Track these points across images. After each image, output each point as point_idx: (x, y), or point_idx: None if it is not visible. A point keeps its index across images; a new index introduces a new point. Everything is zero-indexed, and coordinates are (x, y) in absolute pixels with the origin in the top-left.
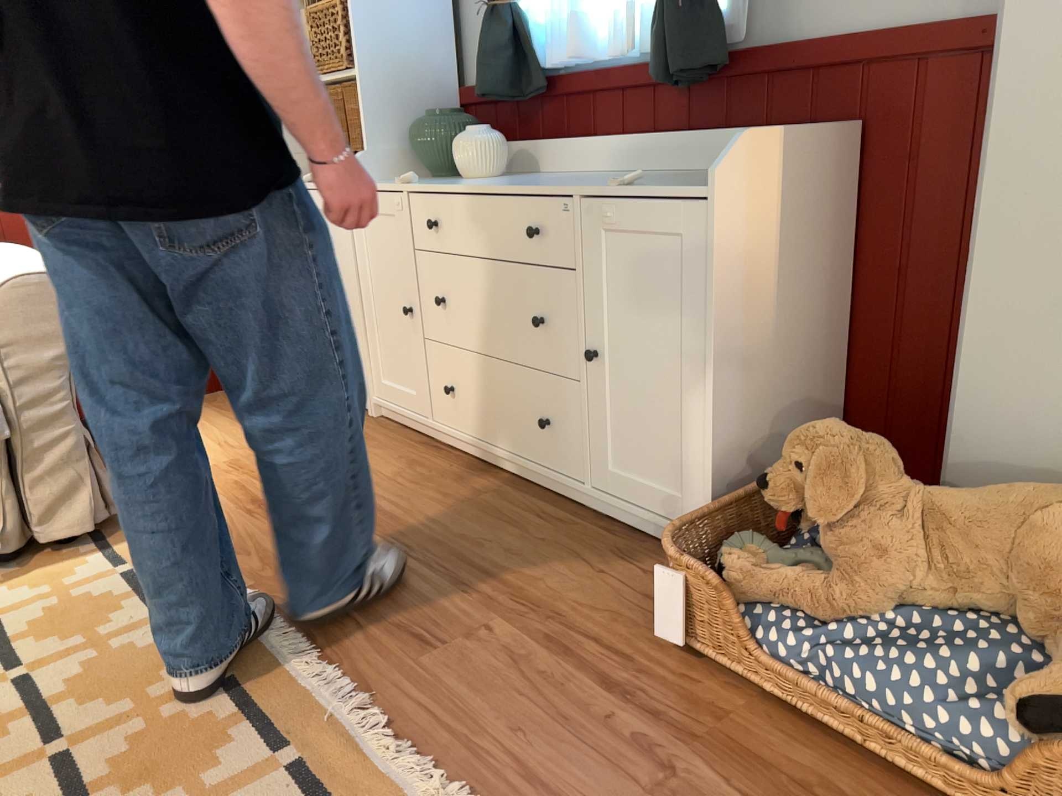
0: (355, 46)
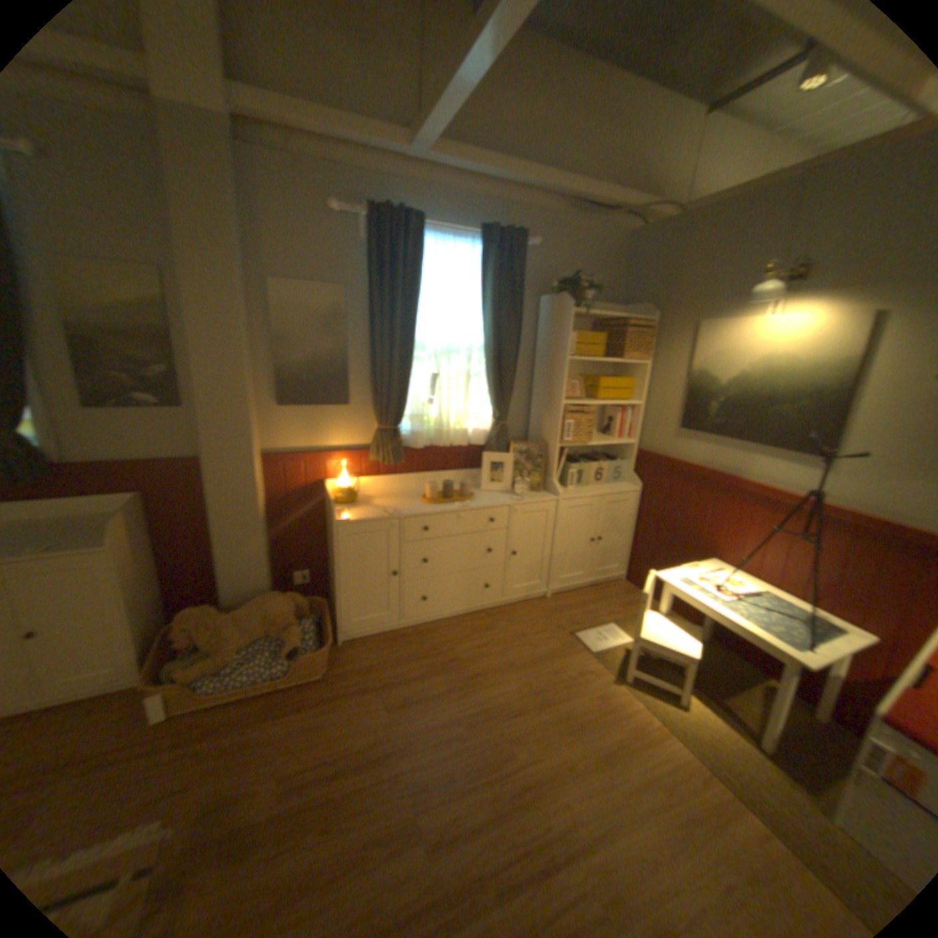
0: None
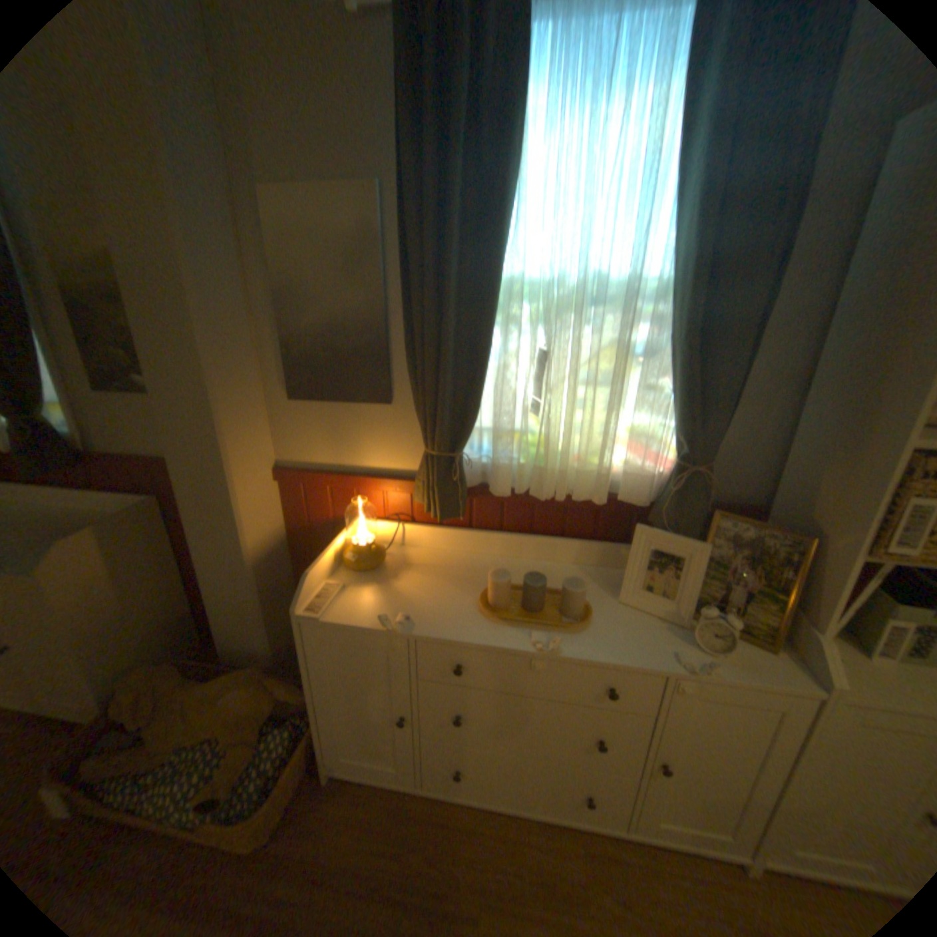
0: None
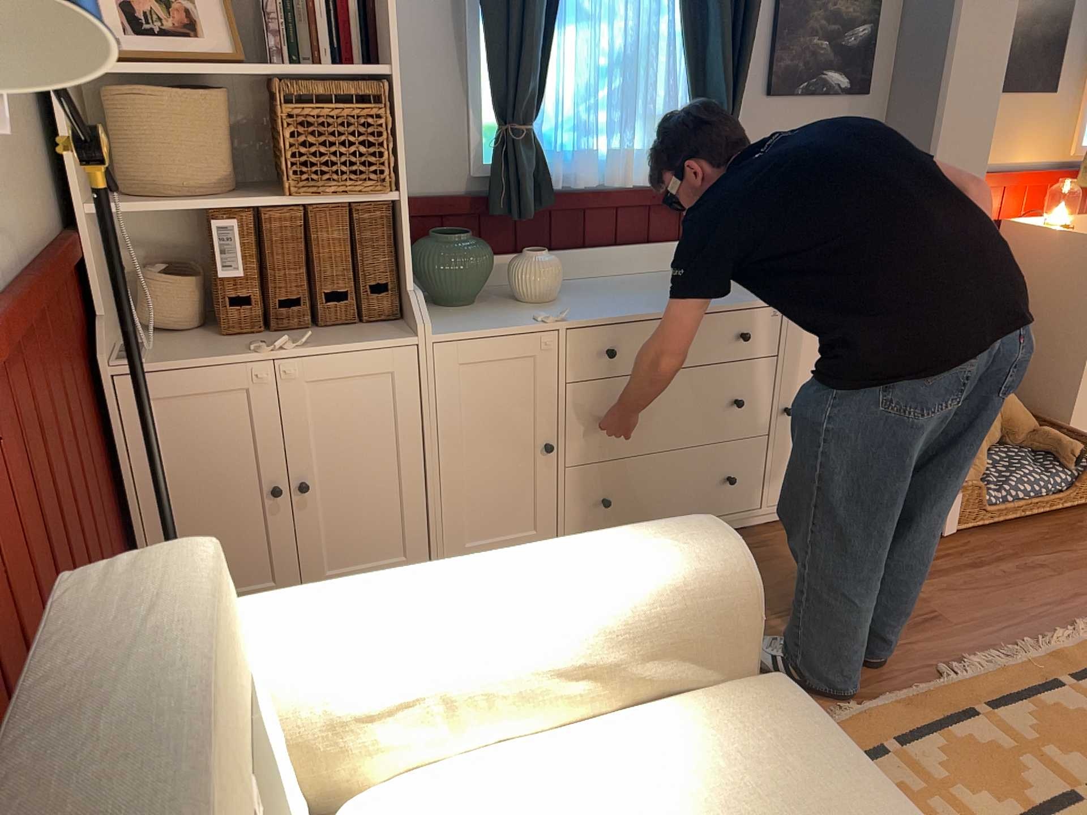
0: (401, 164)
